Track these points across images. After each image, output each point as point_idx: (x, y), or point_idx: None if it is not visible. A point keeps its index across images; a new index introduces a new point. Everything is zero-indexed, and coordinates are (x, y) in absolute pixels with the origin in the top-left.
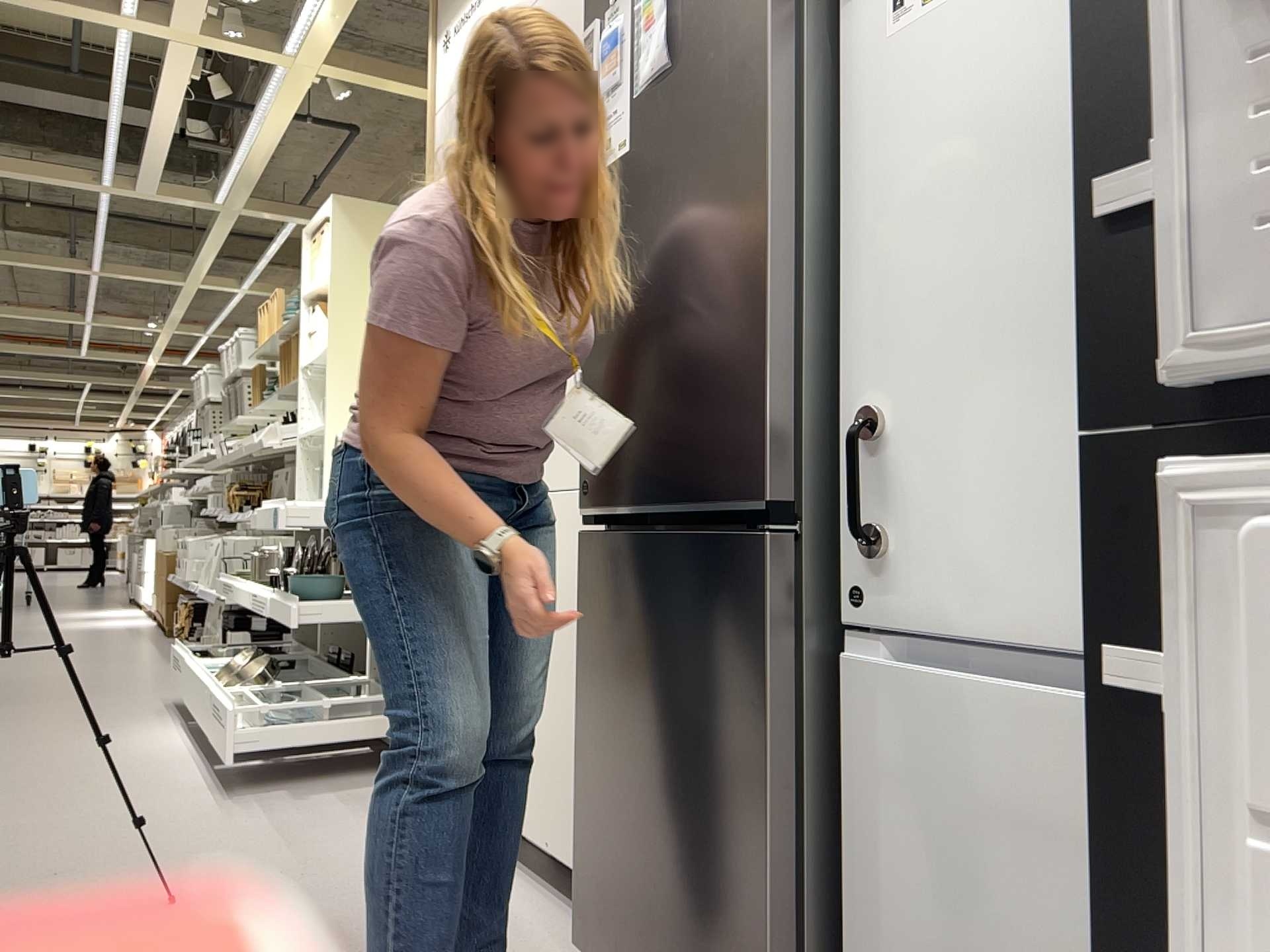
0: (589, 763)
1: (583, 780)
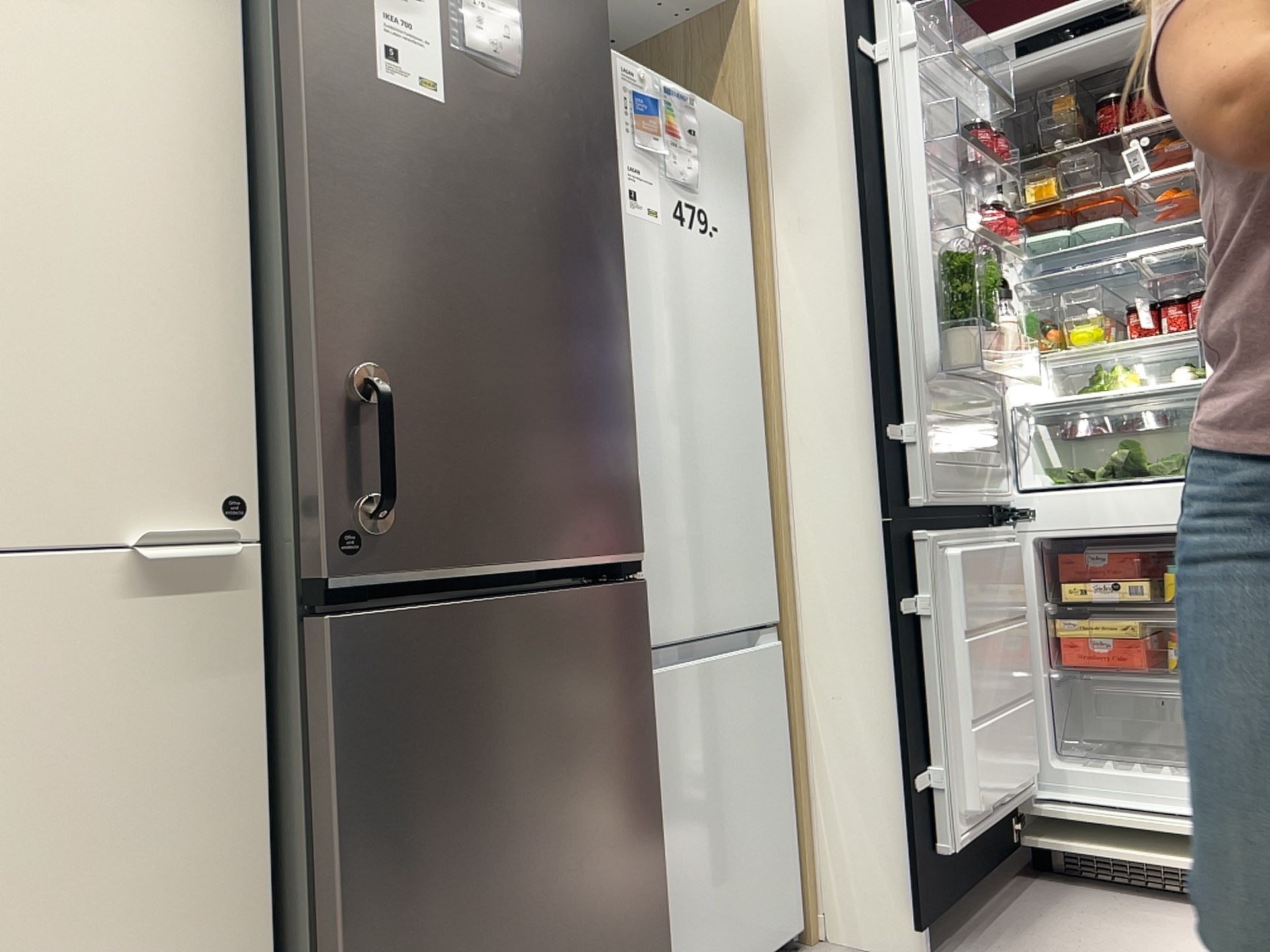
0: None
1: None
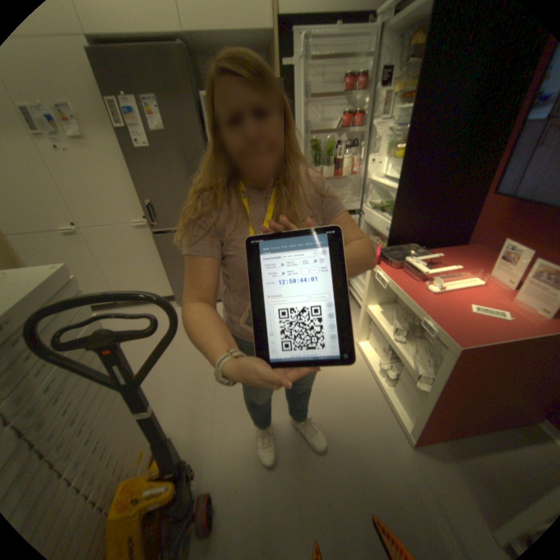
0: (173, 275)
1: (171, 278)
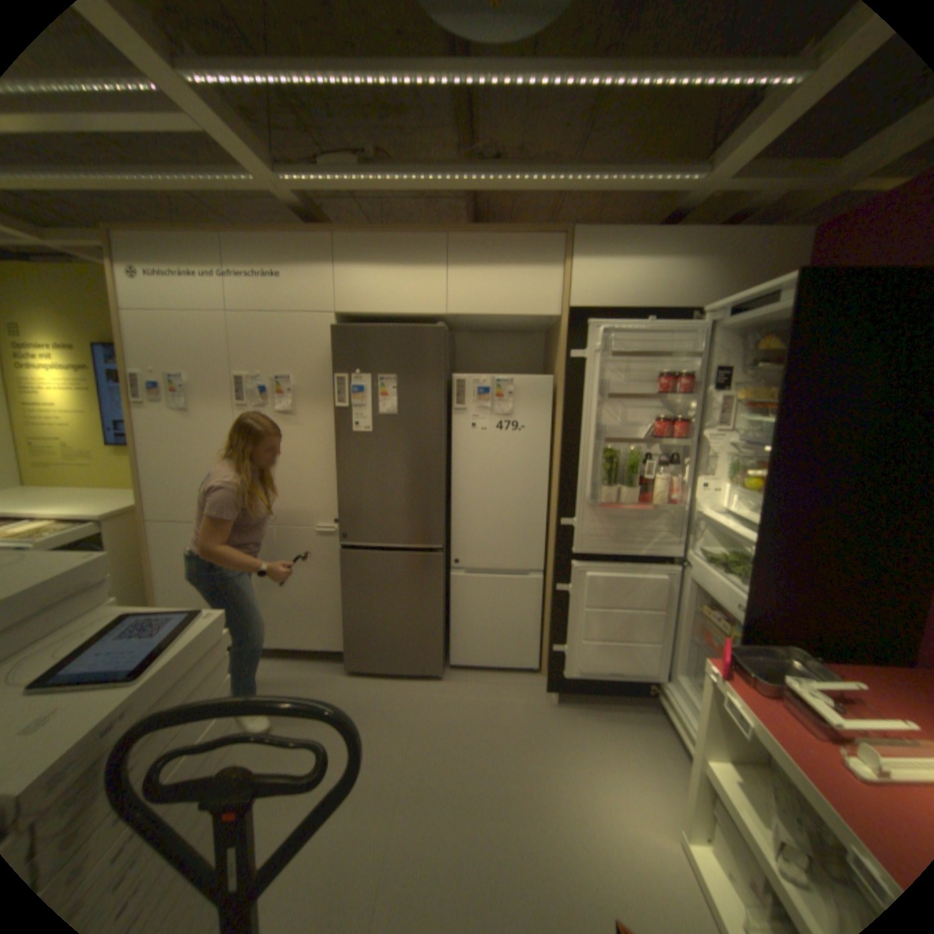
0: (352, 617)
1: (348, 622)
